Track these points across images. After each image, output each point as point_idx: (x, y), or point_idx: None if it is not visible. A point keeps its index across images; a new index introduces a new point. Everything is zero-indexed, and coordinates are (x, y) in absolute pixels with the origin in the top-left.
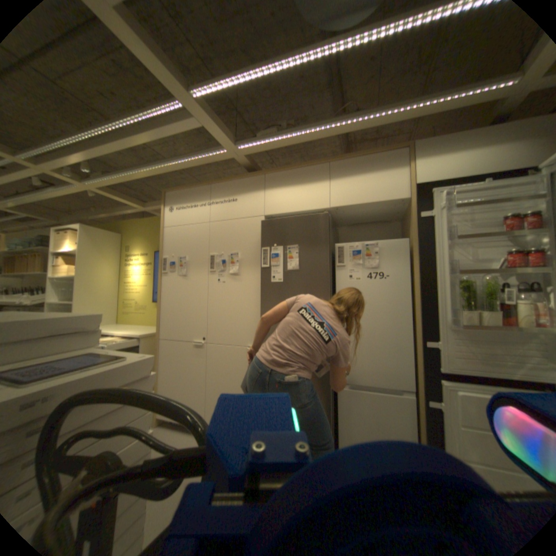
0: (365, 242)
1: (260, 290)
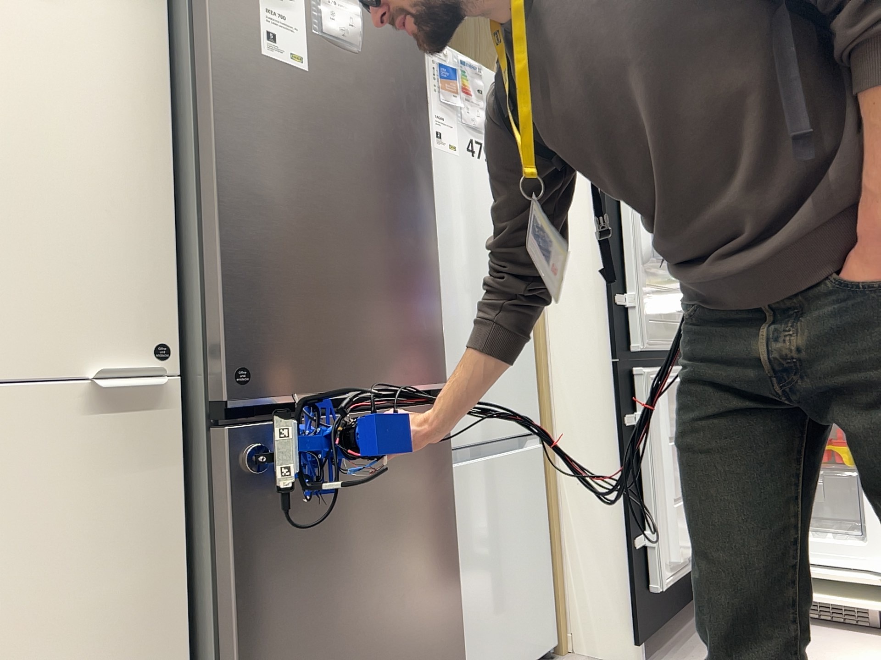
0: (460, 53)
1: (156, 87)
